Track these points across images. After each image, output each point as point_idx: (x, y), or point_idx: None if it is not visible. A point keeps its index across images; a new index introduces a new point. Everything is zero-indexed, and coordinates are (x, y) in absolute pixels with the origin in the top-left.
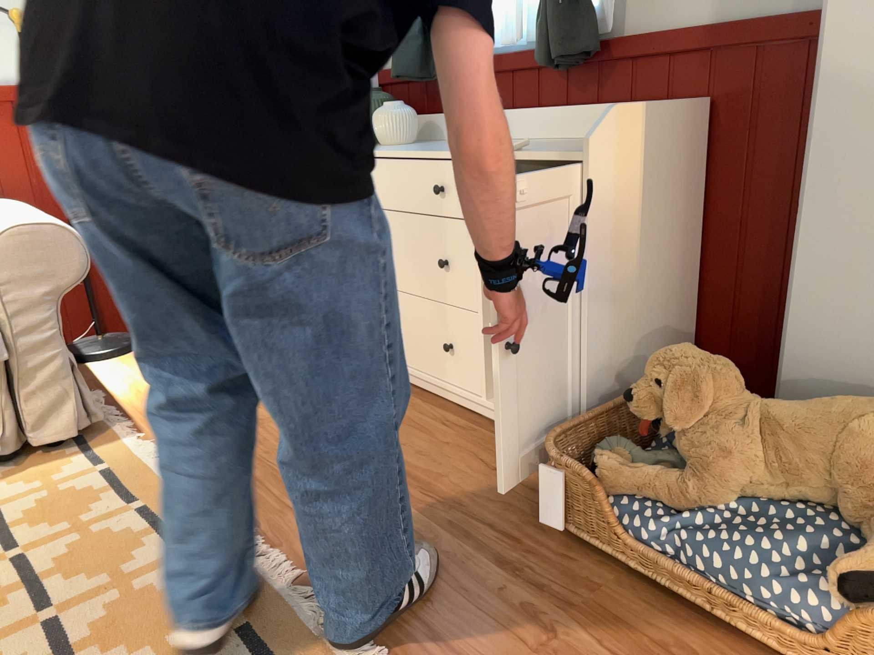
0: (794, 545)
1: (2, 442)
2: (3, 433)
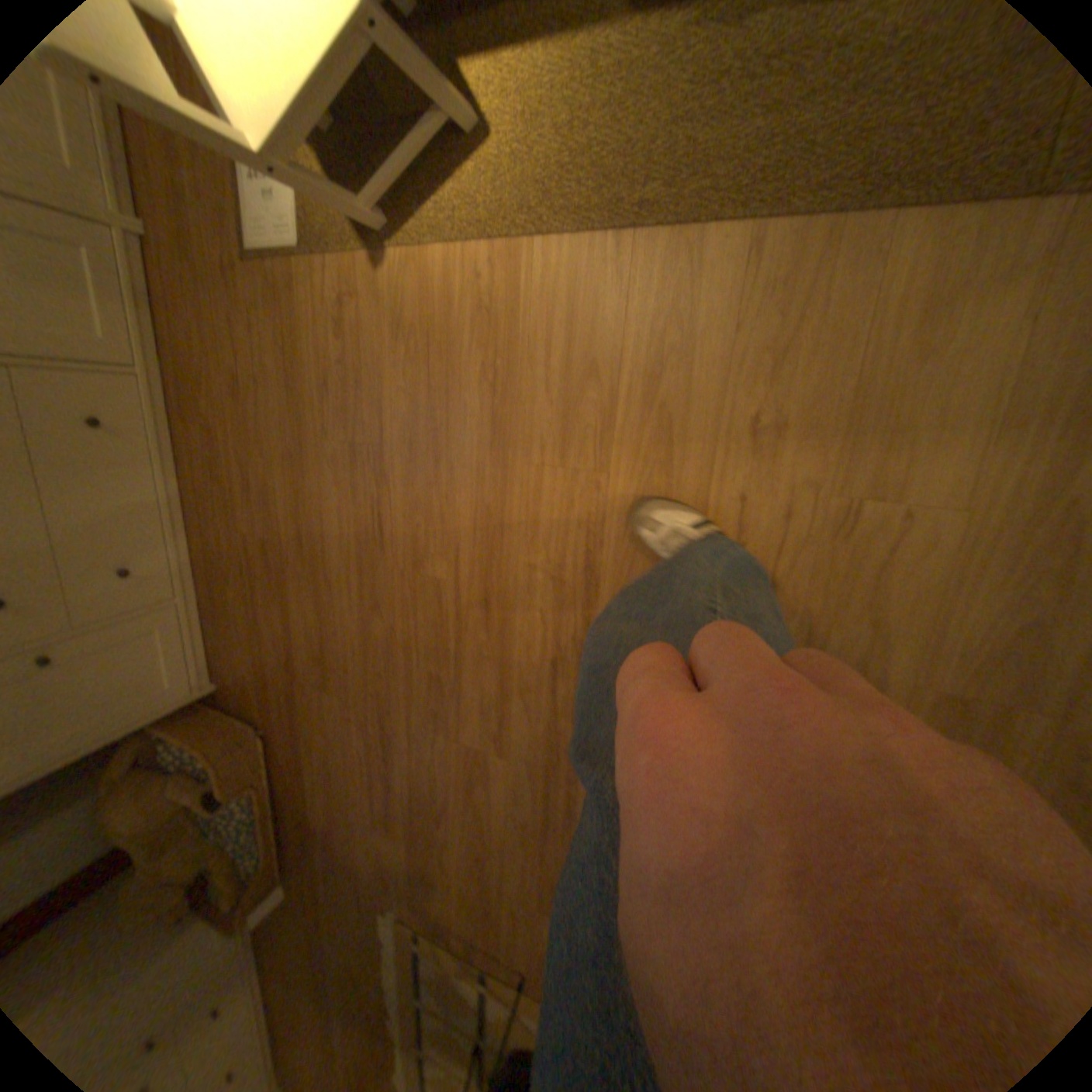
0: (205, 819)
1: None
2: None
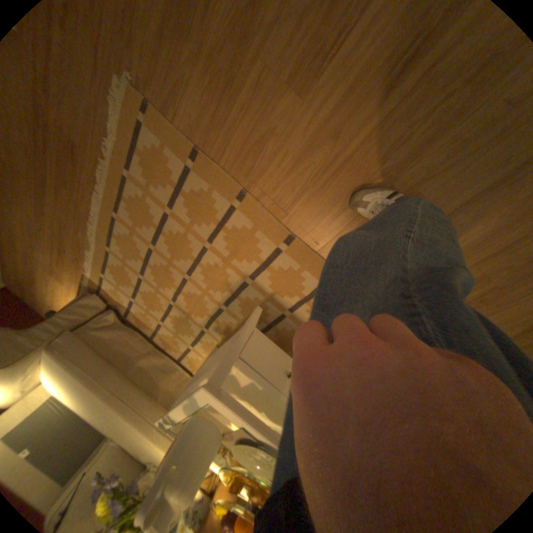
0: None
1: (106, 314)
2: (102, 316)
